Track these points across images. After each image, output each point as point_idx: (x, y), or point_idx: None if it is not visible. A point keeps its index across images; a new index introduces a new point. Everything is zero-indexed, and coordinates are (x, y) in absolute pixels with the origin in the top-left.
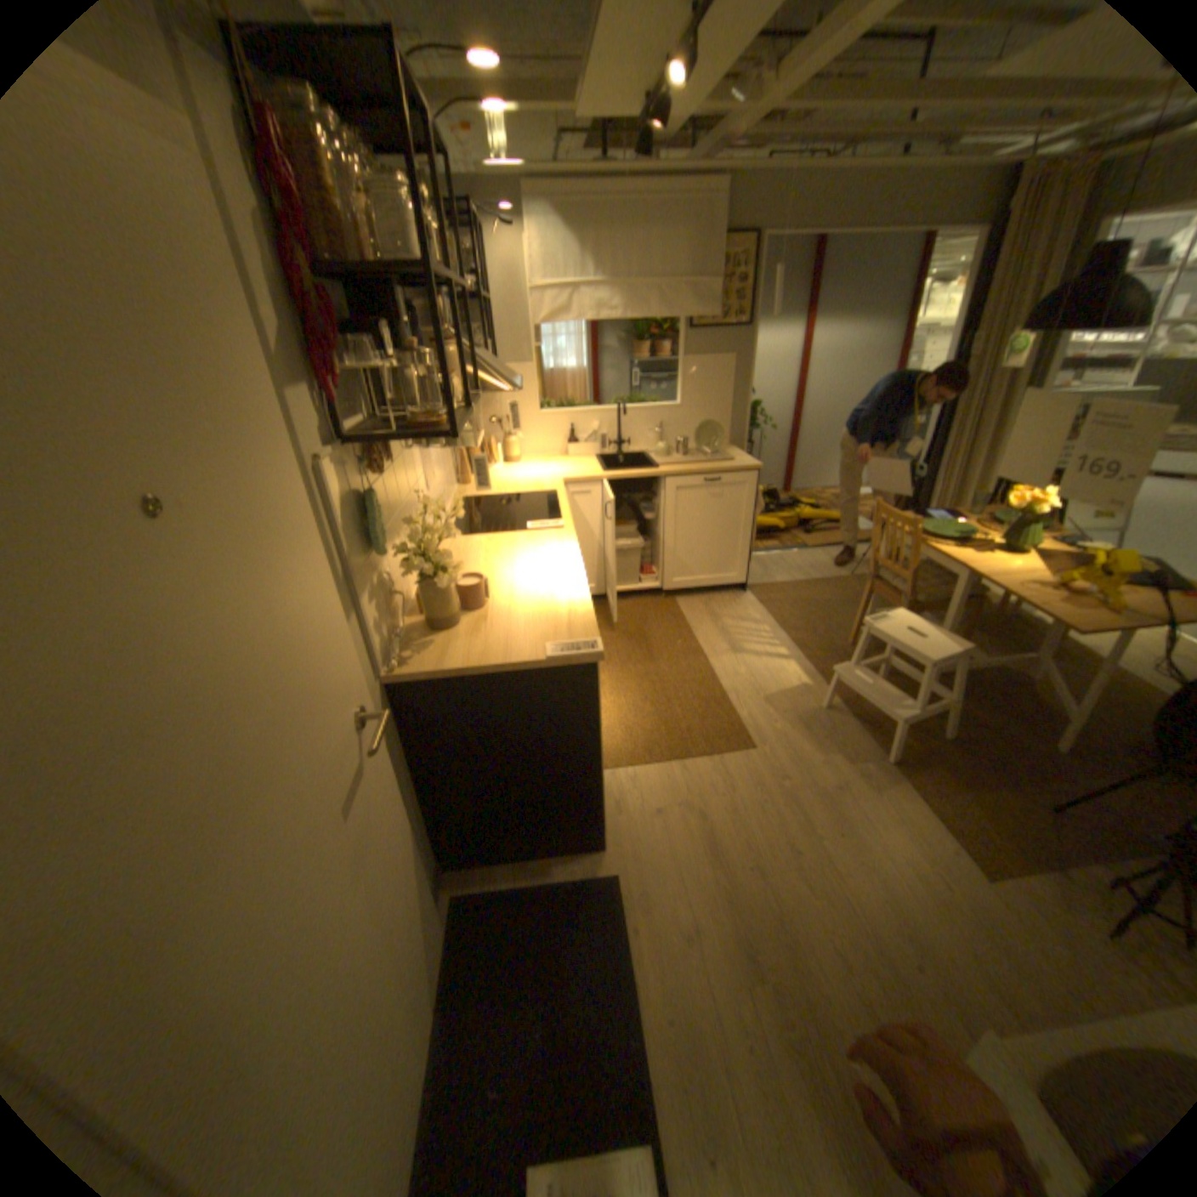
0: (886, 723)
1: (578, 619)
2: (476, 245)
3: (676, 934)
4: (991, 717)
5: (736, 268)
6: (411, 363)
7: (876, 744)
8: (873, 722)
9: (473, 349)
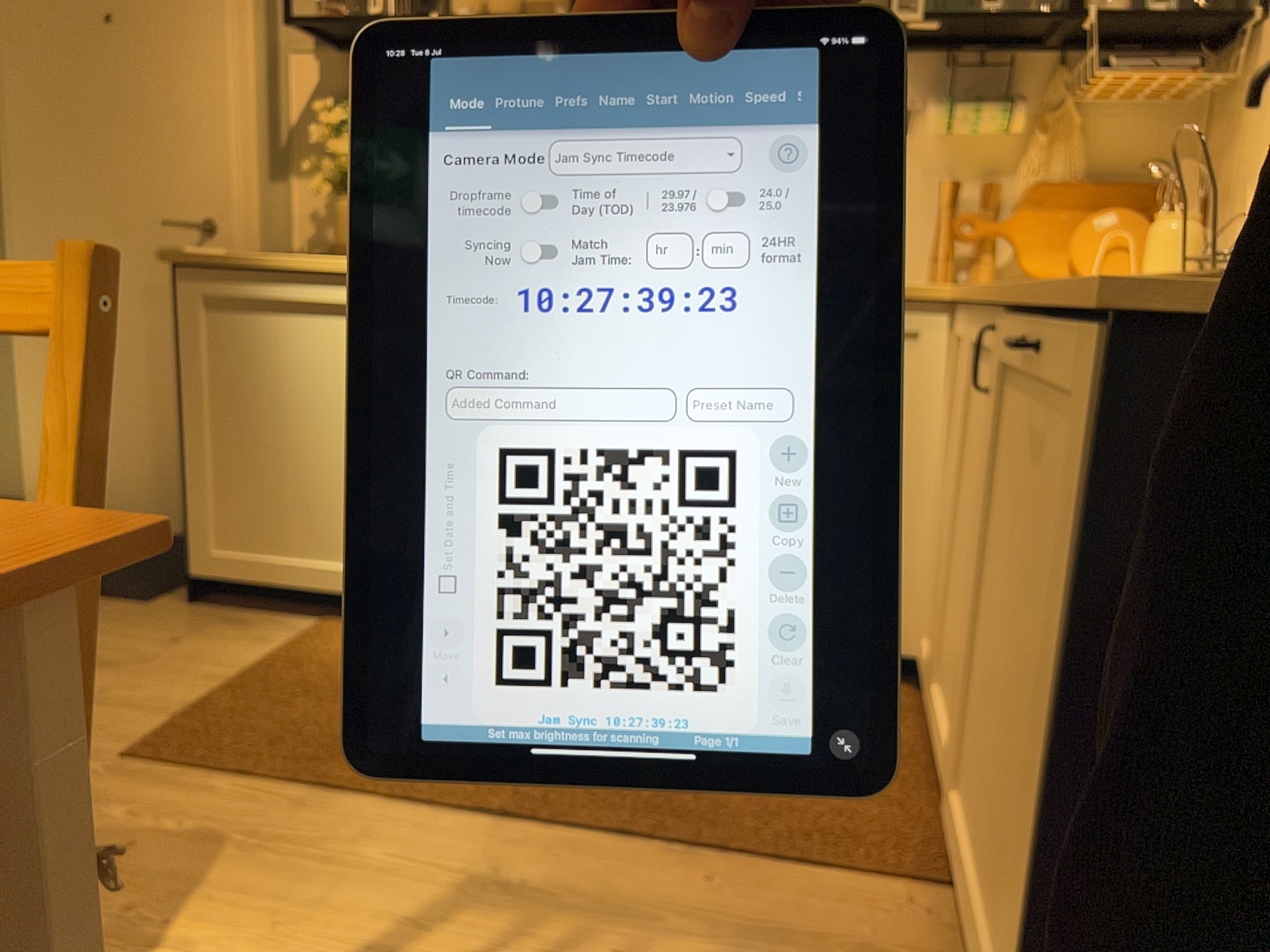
0: None
1: (251, 258)
2: None
3: None
4: None
5: None
6: None
7: None
8: None
9: None
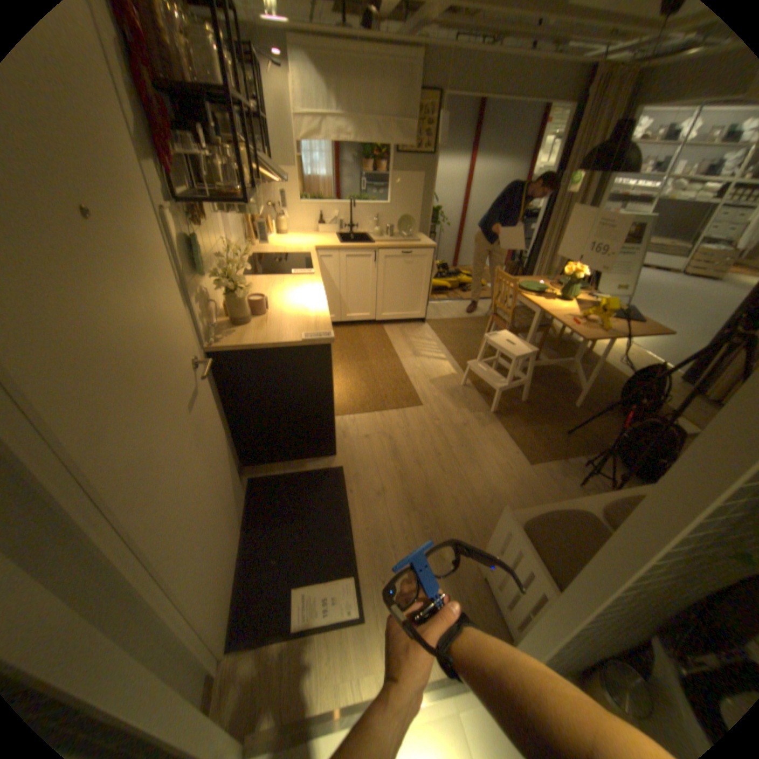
0: (492, 393)
1: (321, 322)
2: (256, 78)
3: (372, 492)
4: (546, 390)
5: (428, 114)
6: (217, 154)
7: (485, 403)
8: (485, 392)
9: (256, 151)
